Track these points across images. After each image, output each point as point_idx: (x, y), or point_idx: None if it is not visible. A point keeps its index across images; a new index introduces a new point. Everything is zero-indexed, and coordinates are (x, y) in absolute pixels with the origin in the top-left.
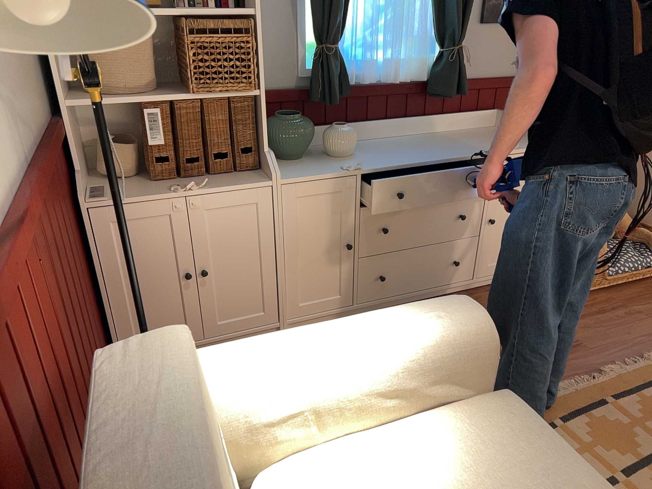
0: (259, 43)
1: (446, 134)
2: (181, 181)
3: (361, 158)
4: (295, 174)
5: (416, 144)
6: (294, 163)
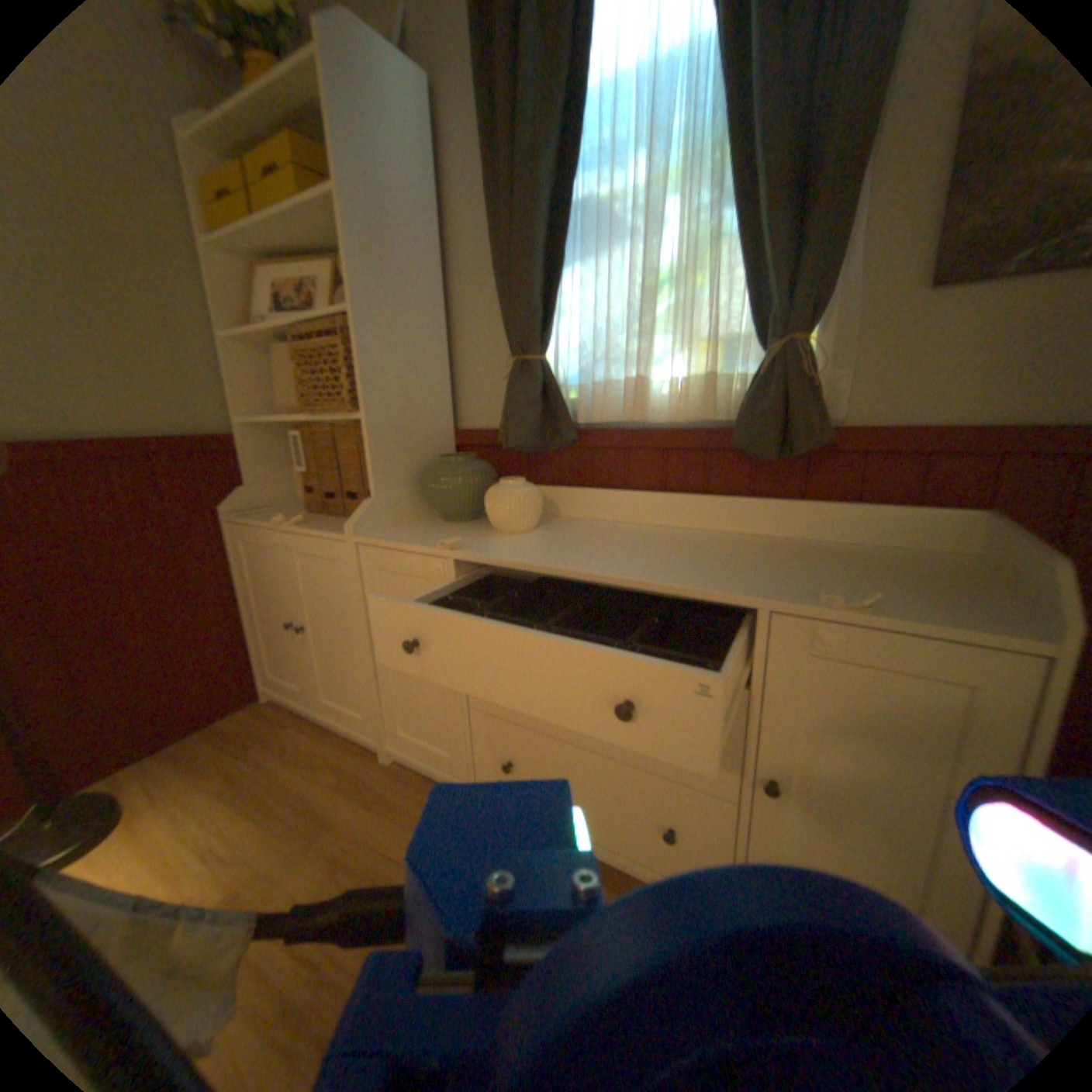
0: (360, 346)
1: (786, 543)
2: (320, 516)
3: (519, 539)
4: (390, 535)
5: (667, 543)
6: (441, 525)
